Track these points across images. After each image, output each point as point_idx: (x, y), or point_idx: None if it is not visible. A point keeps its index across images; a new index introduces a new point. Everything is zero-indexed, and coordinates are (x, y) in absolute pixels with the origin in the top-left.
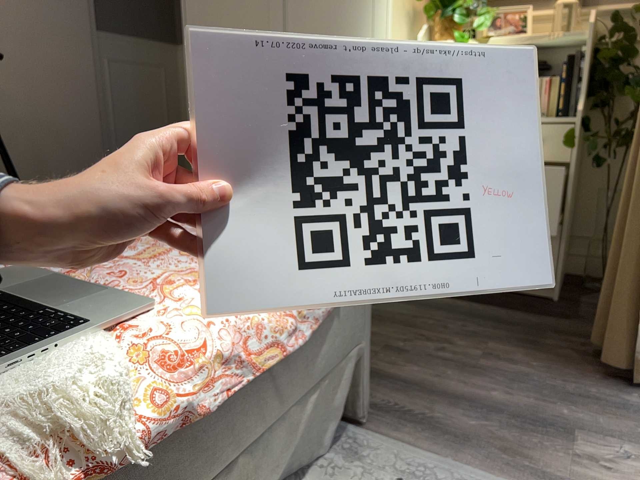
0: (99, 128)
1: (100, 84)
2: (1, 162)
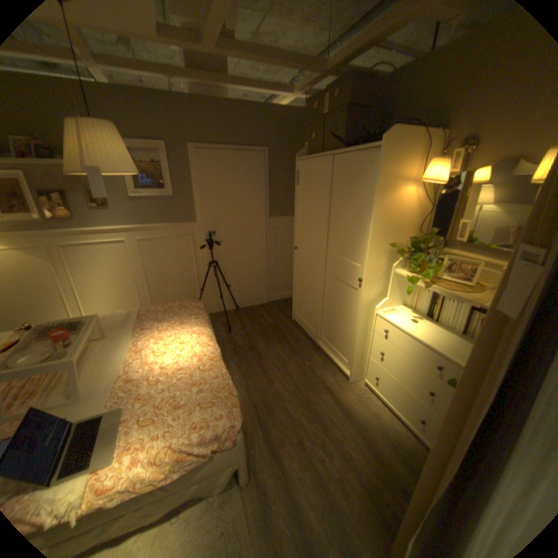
0: (265, 258)
1: (268, 240)
2: (224, 274)
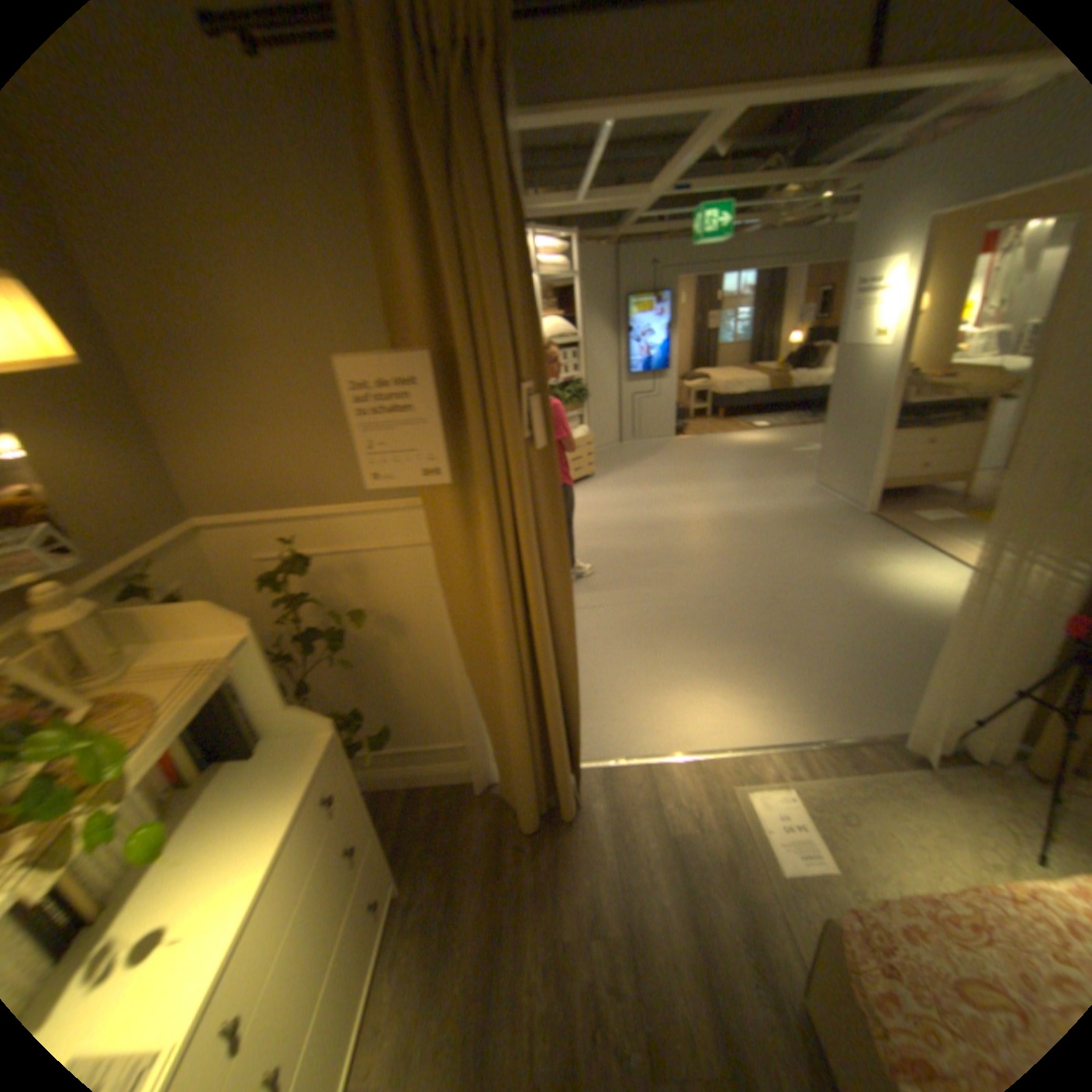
0: None
1: None
2: None
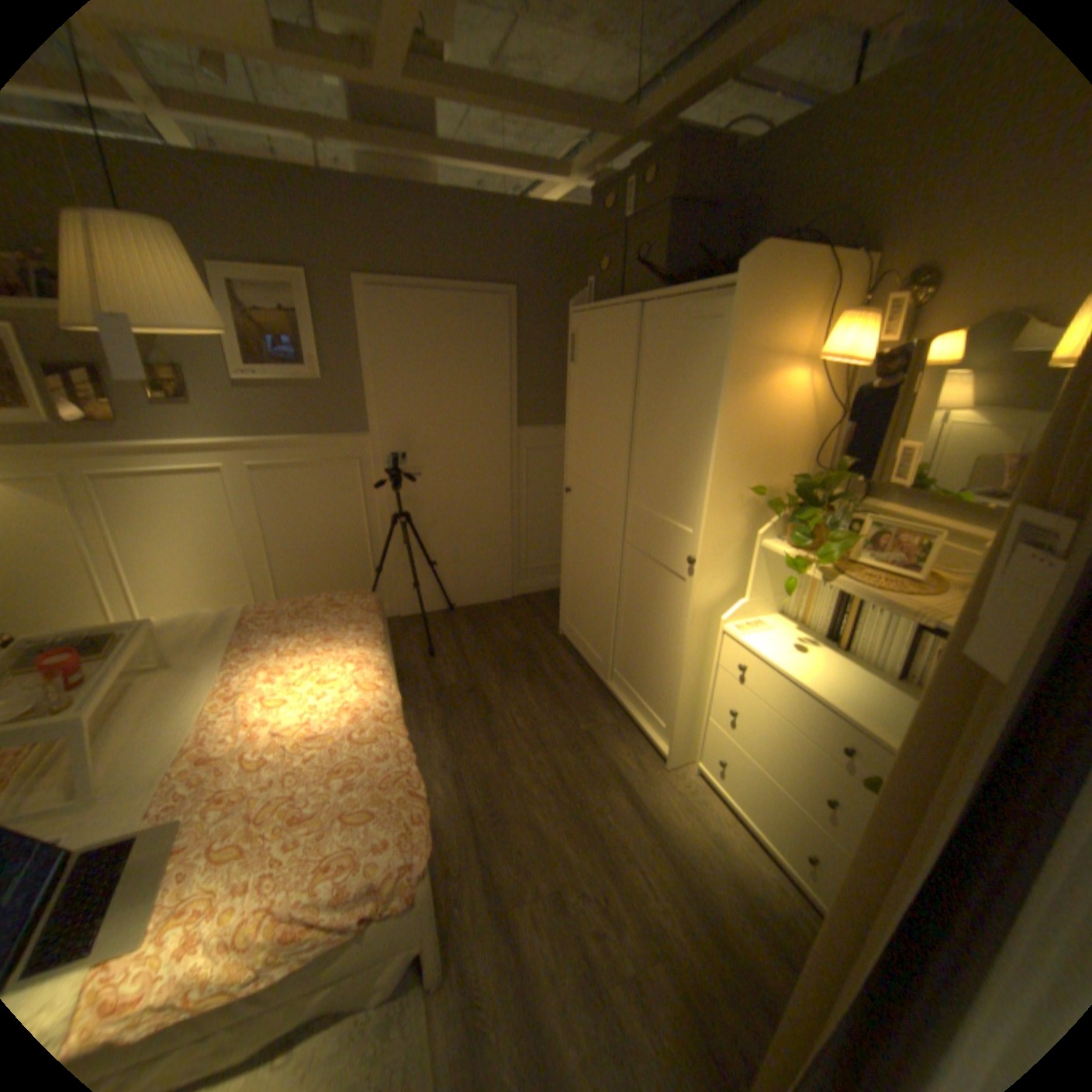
0: (508, 509)
1: (514, 472)
2: (425, 539)
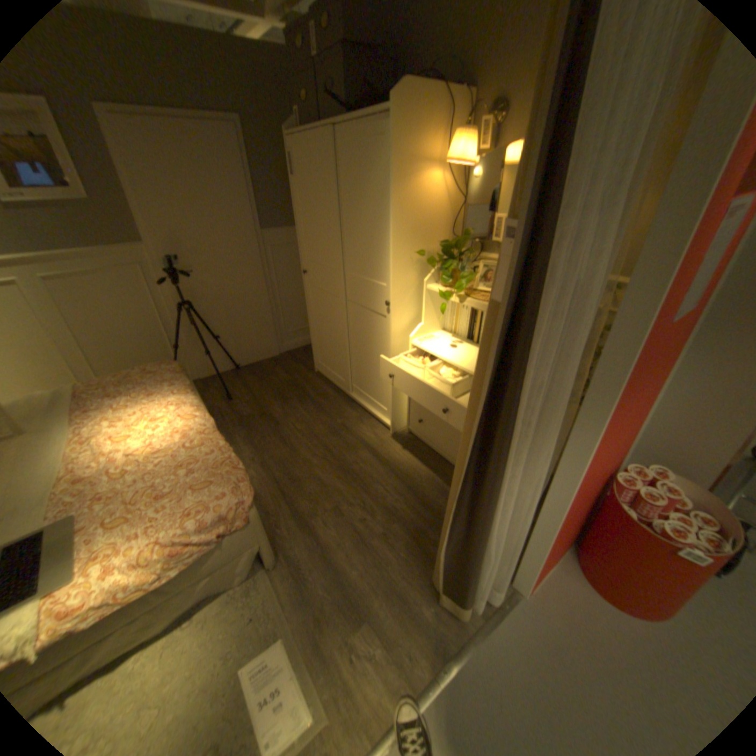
0: (265, 292)
1: (265, 264)
2: (207, 321)
